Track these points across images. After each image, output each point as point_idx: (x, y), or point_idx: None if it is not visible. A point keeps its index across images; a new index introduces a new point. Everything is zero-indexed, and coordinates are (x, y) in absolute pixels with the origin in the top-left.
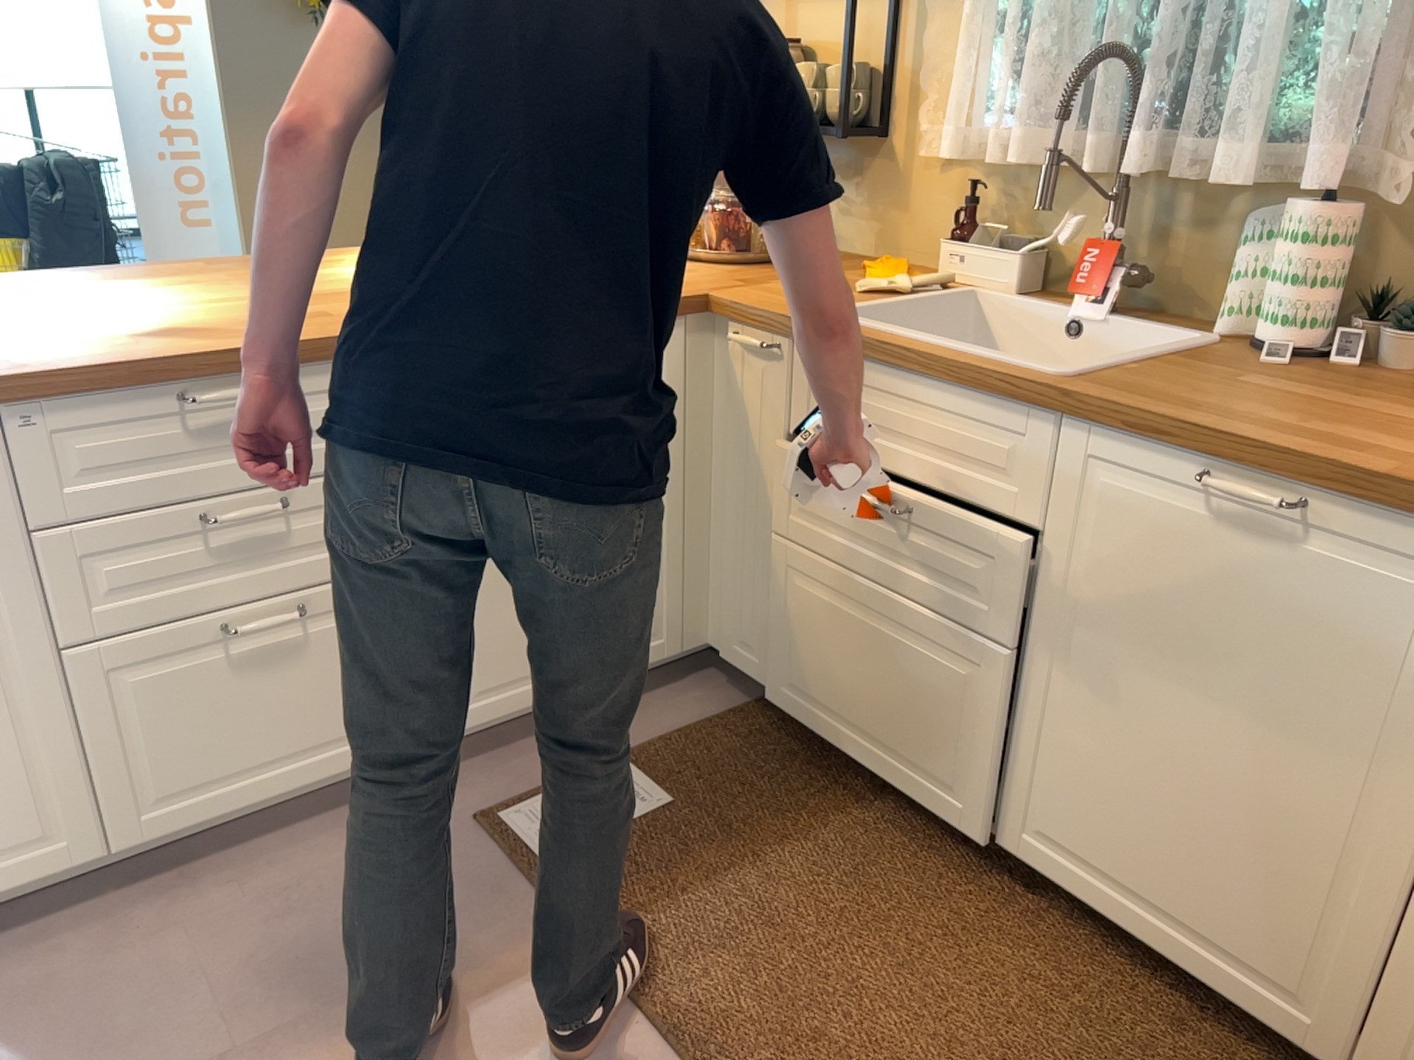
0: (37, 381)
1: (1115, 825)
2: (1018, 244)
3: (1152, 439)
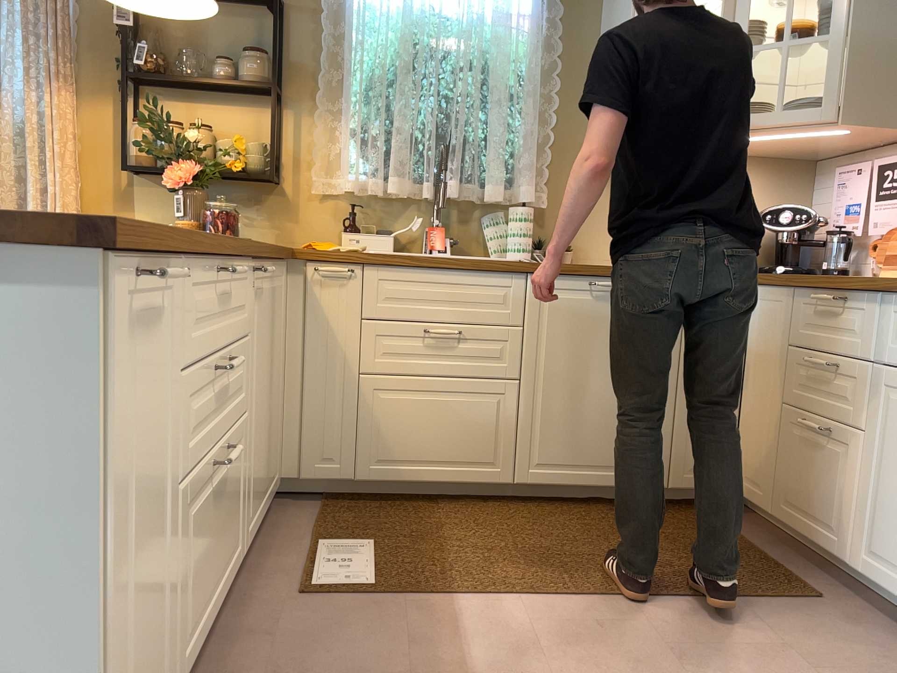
0: (187, 243)
1: (573, 440)
2: (386, 231)
3: (572, 273)
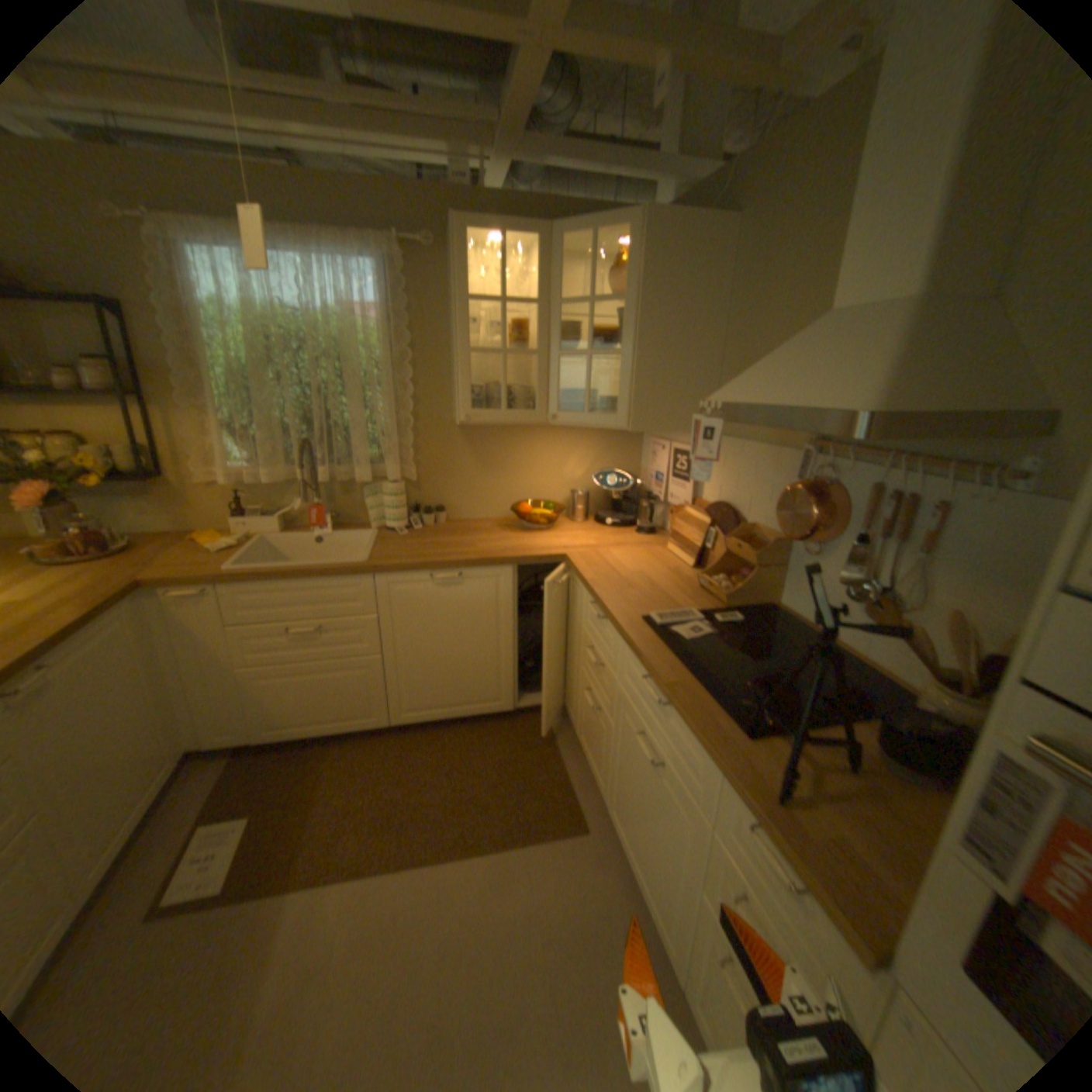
0: None
1: (432, 690)
2: (271, 511)
3: (411, 570)
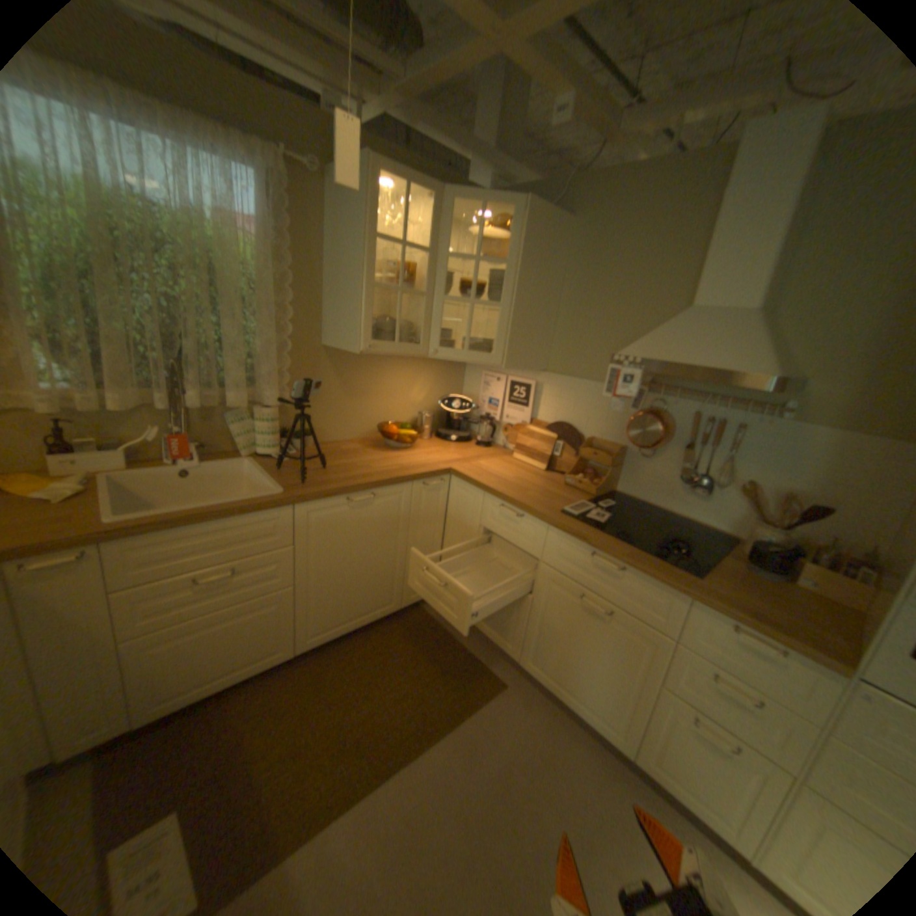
0: None
1: (338, 611)
2: (112, 447)
3: (331, 498)
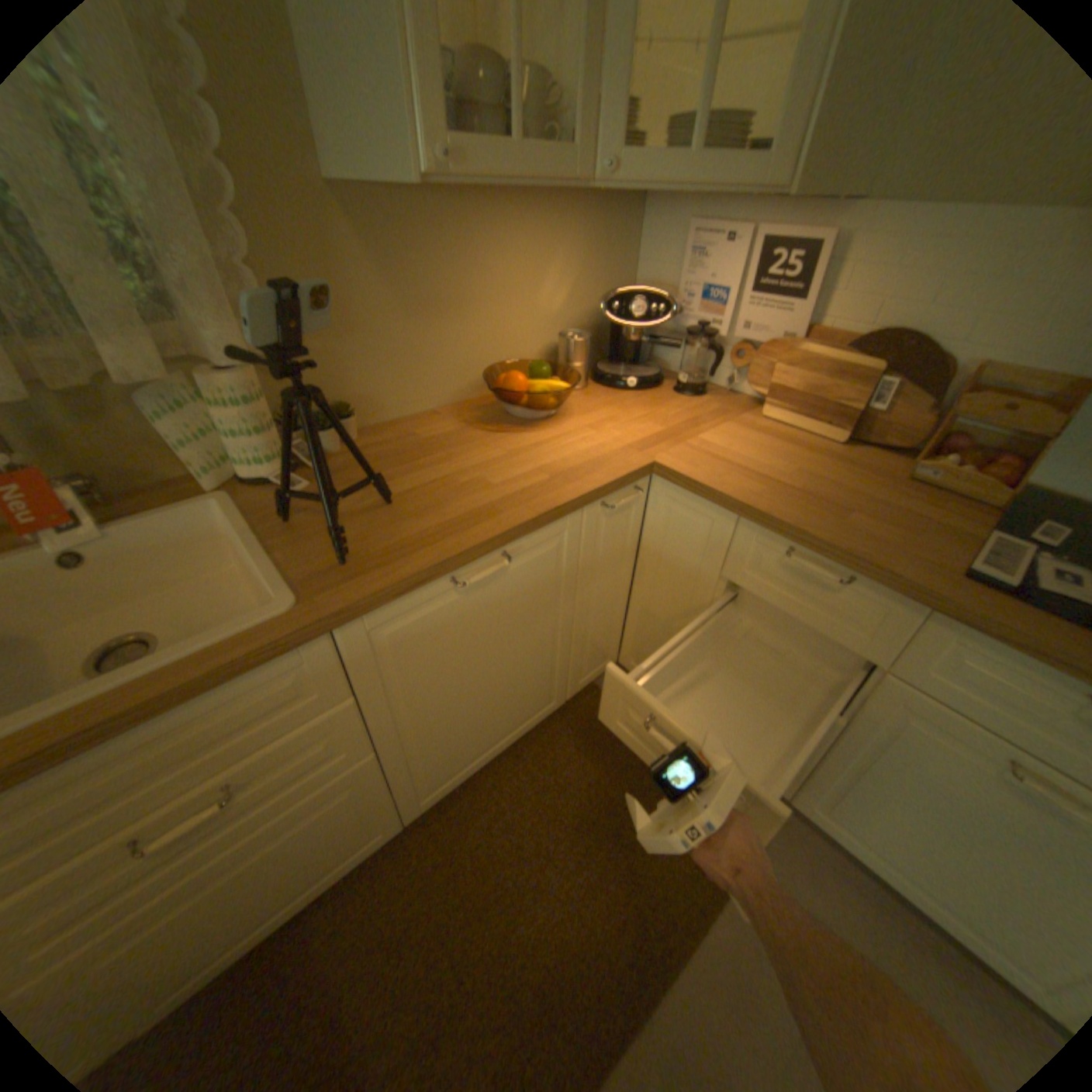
0: None
1: (466, 747)
2: None
3: (419, 590)
